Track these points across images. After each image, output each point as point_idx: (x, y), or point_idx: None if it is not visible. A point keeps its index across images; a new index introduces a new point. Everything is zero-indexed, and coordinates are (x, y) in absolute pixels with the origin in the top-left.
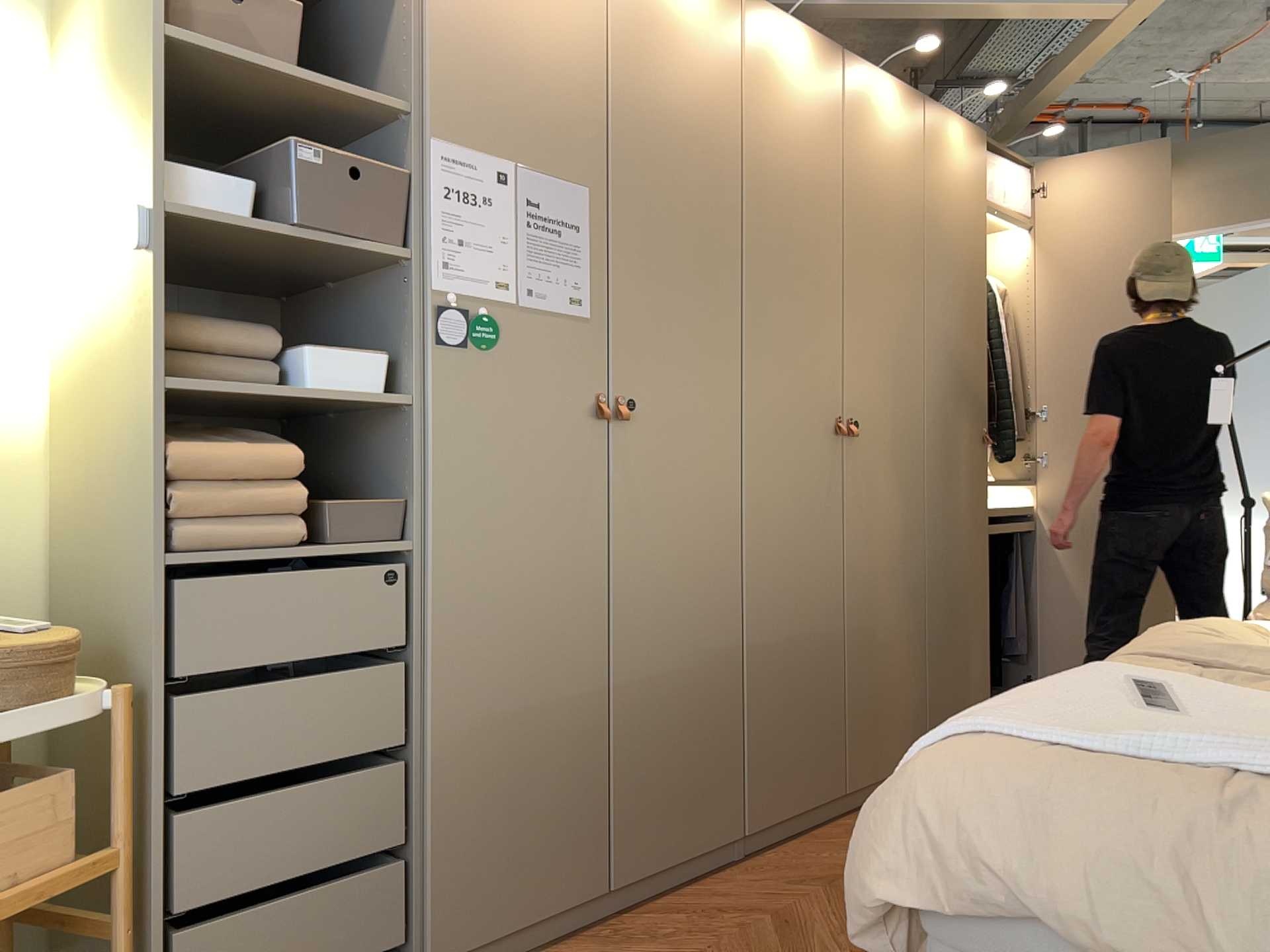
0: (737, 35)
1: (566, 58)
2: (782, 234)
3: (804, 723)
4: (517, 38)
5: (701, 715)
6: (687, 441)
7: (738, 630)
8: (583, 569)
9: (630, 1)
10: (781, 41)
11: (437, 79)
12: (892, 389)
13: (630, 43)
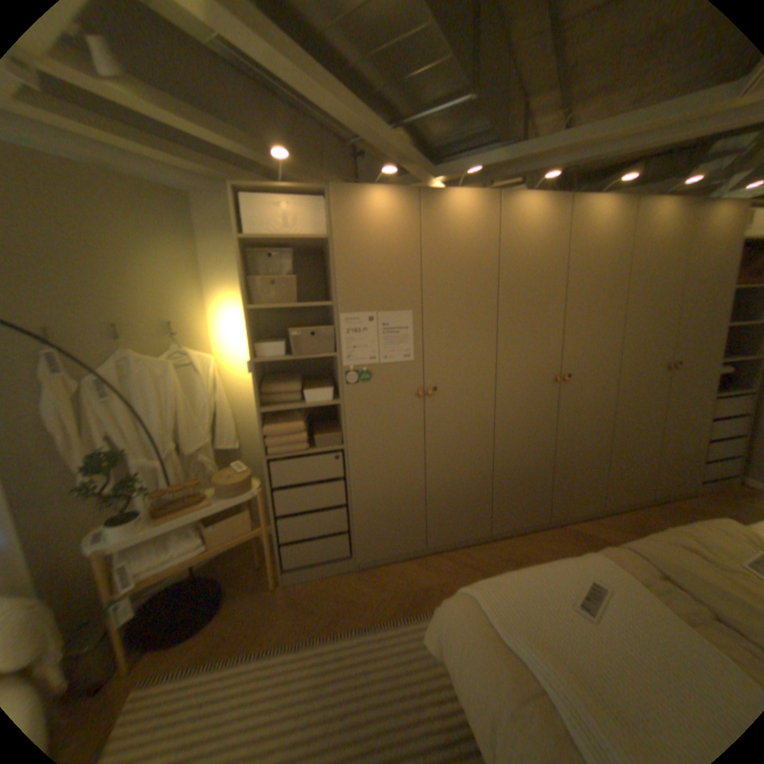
0: (495, 215)
1: (399, 261)
2: (521, 301)
3: (525, 497)
4: (375, 262)
5: (469, 494)
6: (463, 398)
7: (489, 465)
8: (413, 448)
9: (432, 224)
10: (525, 207)
11: (341, 291)
12: (594, 356)
13: (432, 243)
